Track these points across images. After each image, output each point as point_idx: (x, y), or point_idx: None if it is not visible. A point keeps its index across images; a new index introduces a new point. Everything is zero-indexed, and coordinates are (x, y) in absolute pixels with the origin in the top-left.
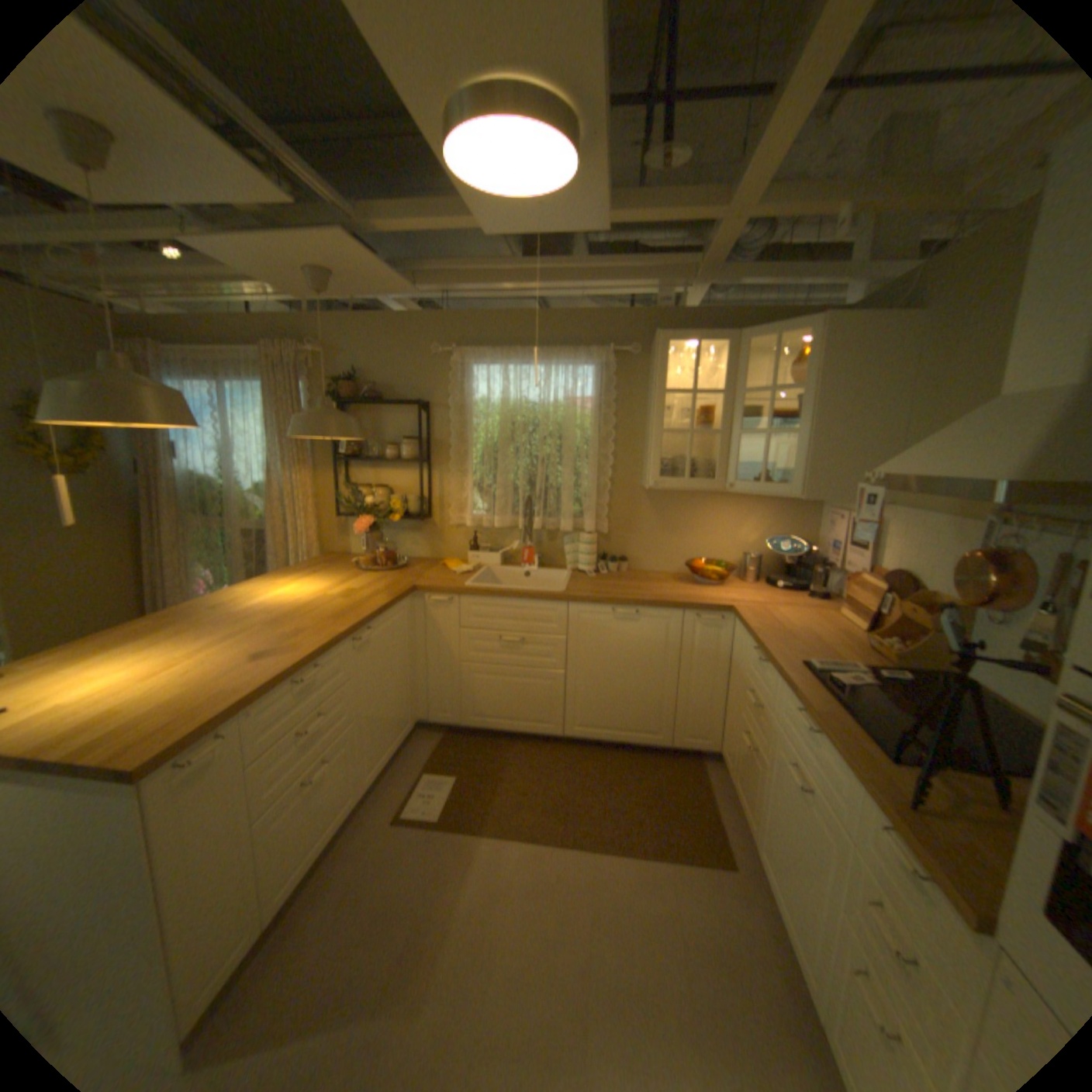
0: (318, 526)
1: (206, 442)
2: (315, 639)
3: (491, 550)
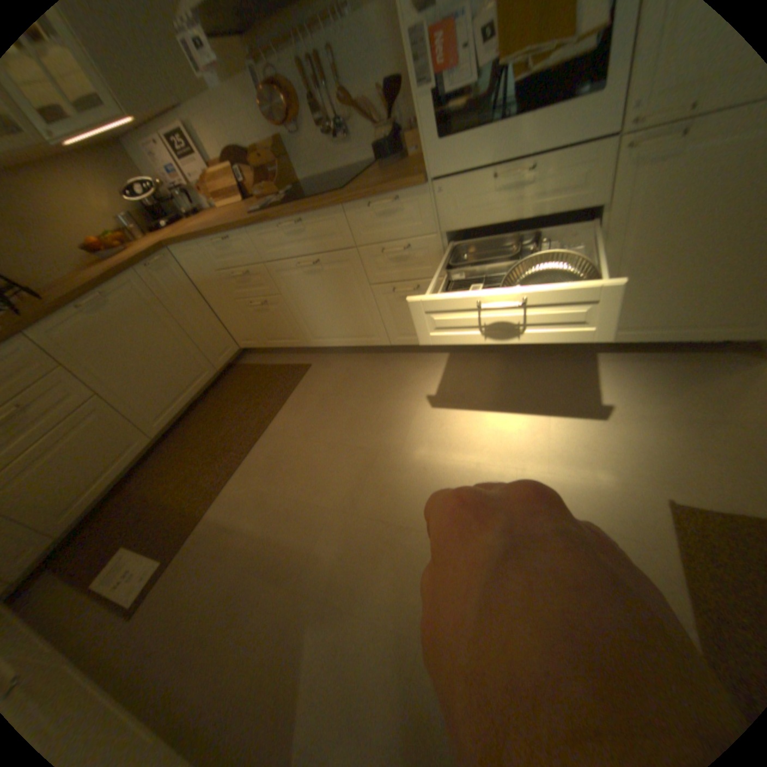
0: None
1: None
2: None
3: None
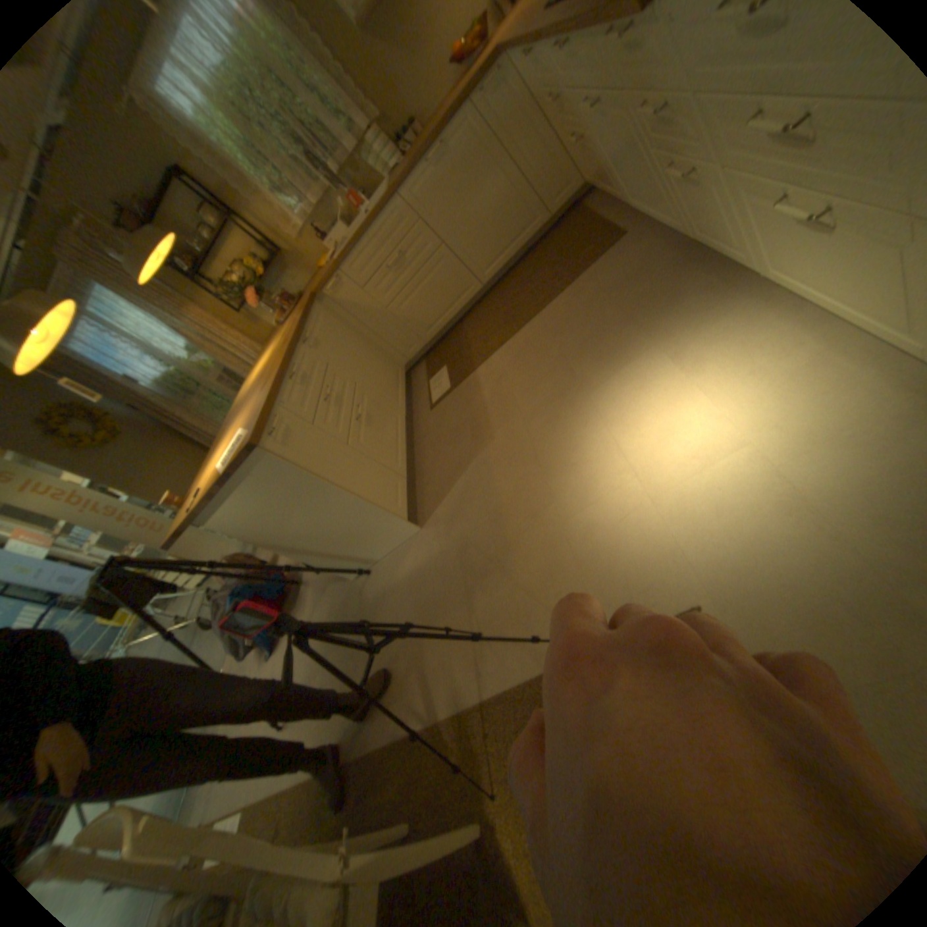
0: (241, 331)
1: (133, 354)
2: (281, 355)
3: (332, 224)
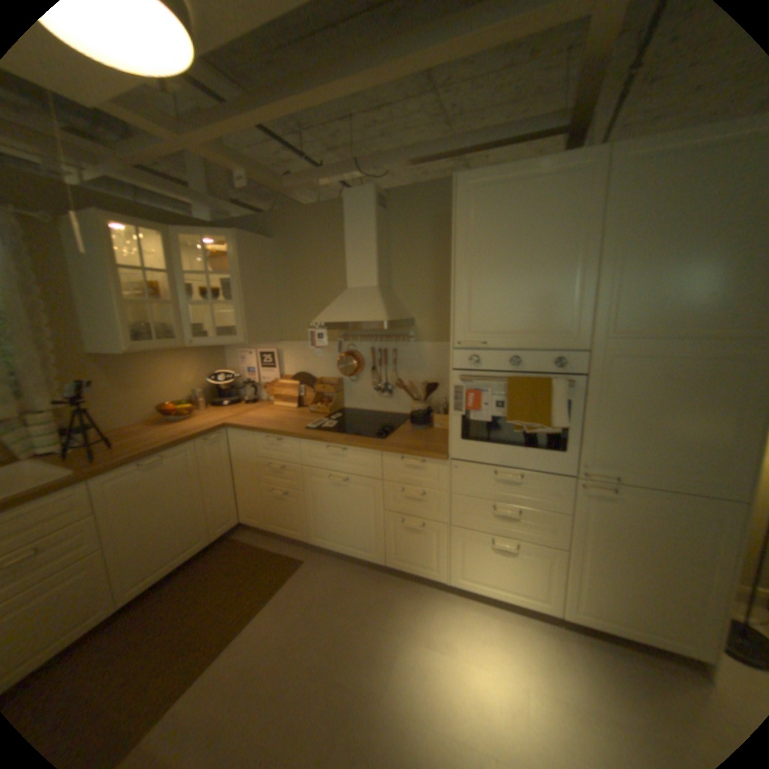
0: None
1: None
2: None
3: None
